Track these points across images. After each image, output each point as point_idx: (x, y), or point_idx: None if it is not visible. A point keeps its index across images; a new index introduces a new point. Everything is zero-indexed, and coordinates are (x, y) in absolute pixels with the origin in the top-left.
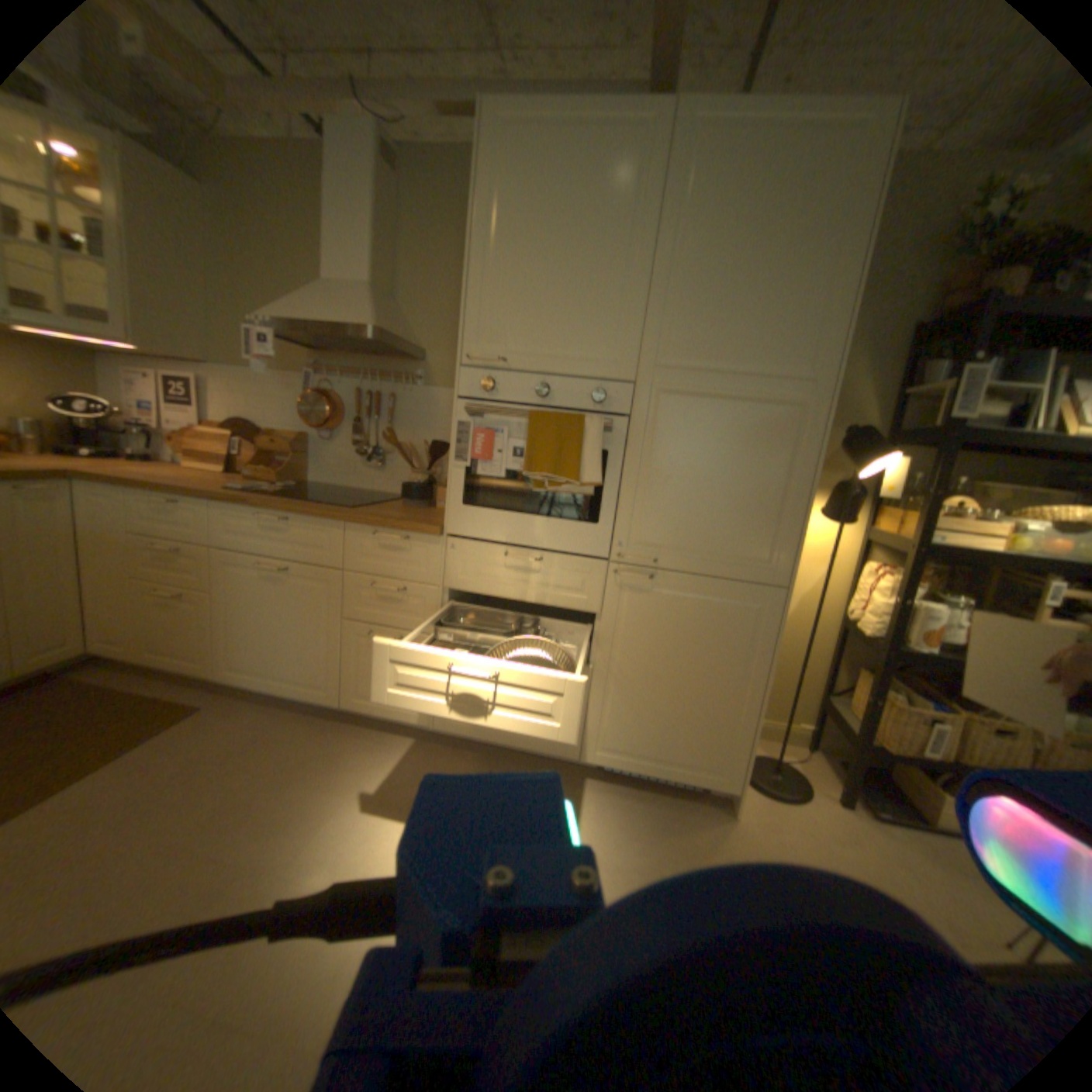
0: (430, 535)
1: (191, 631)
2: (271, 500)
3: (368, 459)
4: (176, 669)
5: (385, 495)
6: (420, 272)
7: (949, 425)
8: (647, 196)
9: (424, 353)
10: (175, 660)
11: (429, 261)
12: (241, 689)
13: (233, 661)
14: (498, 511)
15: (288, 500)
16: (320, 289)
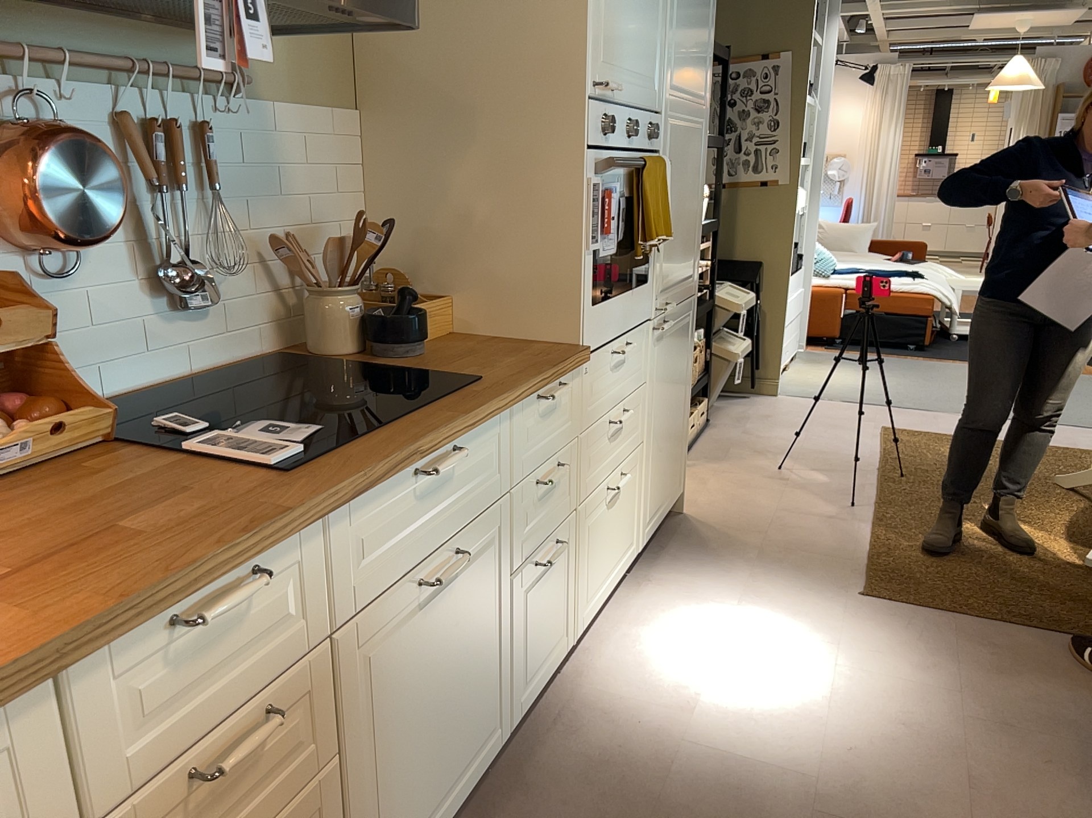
0: (583, 363)
1: None
2: (425, 423)
3: (162, 299)
4: None
5: (228, 369)
6: None
7: None
8: None
9: None
10: None
11: None
12: None
13: None
14: (608, 300)
15: (412, 413)
16: None
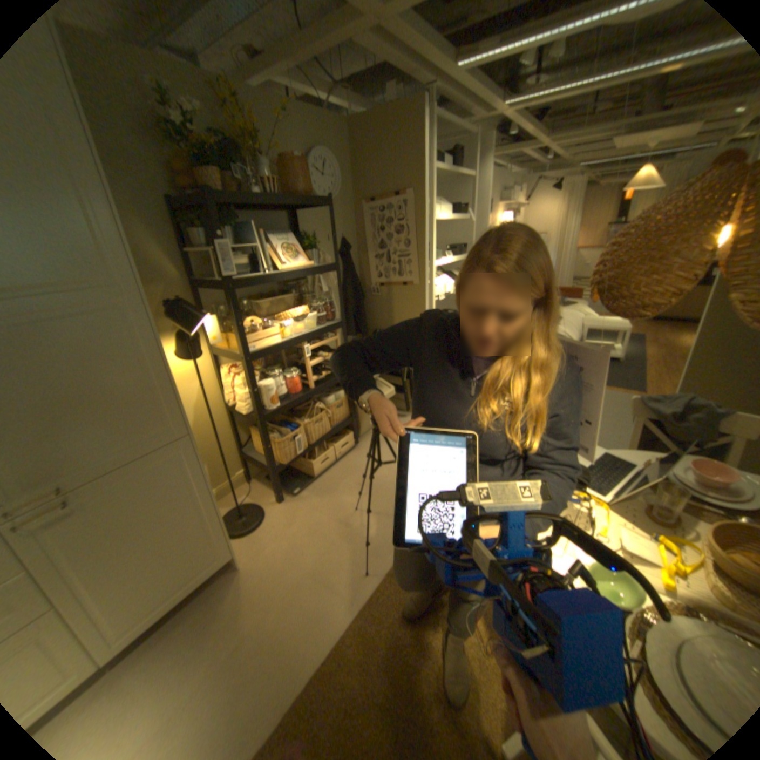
0: None
1: None
2: None
3: None
4: None
5: None
6: None
7: (223, 280)
8: None
9: None
10: None
11: None
12: None
13: None
14: None
15: None
16: None
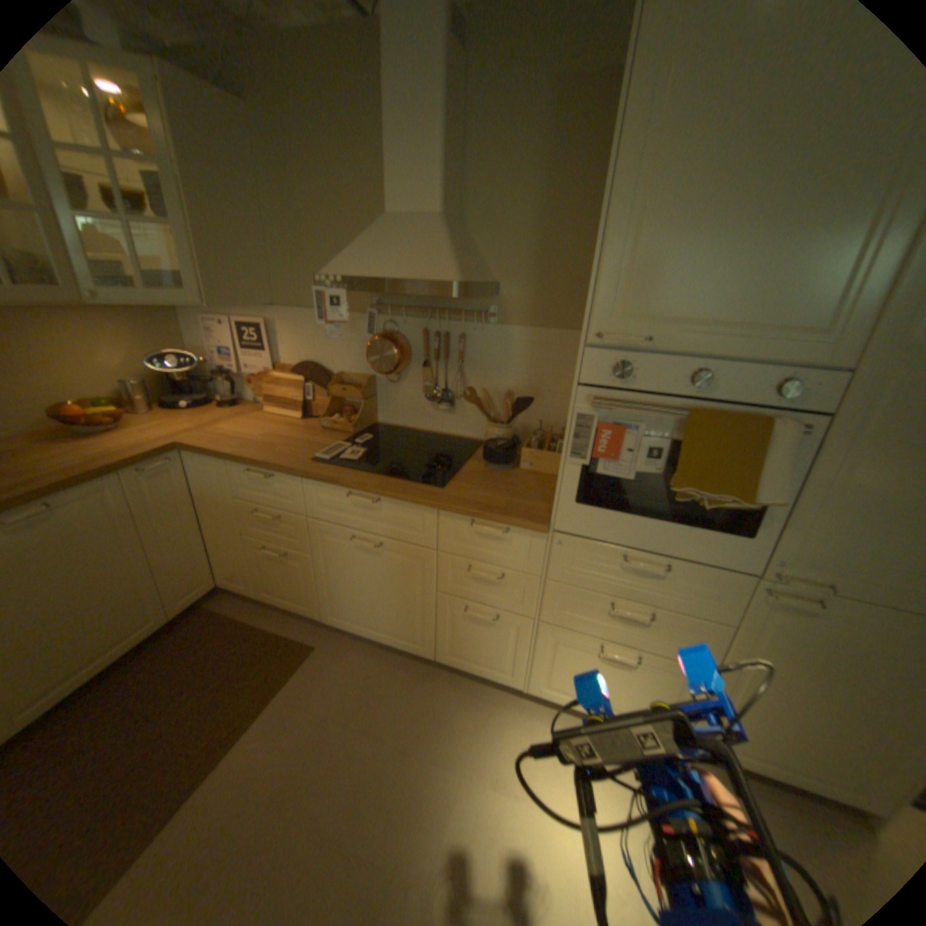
0: (537, 532)
1: (300, 581)
2: (363, 479)
3: (438, 401)
4: (290, 608)
5: (457, 438)
6: (497, 187)
7: None
8: None
9: (499, 286)
10: (289, 601)
11: (507, 171)
12: (347, 631)
13: (338, 610)
14: (621, 512)
15: (378, 476)
16: (390, 230)
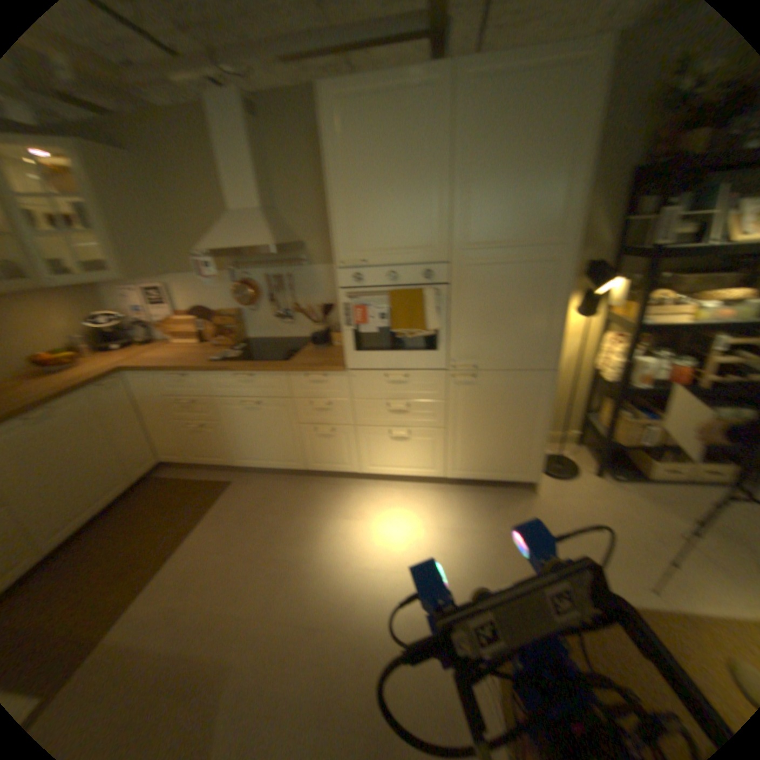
0: (337, 371)
1: (211, 442)
2: (237, 364)
3: (280, 317)
4: (208, 462)
5: (296, 338)
6: (286, 187)
7: (652, 247)
8: (439, 136)
9: (300, 243)
10: (206, 457)
11: (290, 178)
12: (247, 467)
13: (239, 454)
14: (375, 351)
15: (247, 361)
16: (227, 219)
